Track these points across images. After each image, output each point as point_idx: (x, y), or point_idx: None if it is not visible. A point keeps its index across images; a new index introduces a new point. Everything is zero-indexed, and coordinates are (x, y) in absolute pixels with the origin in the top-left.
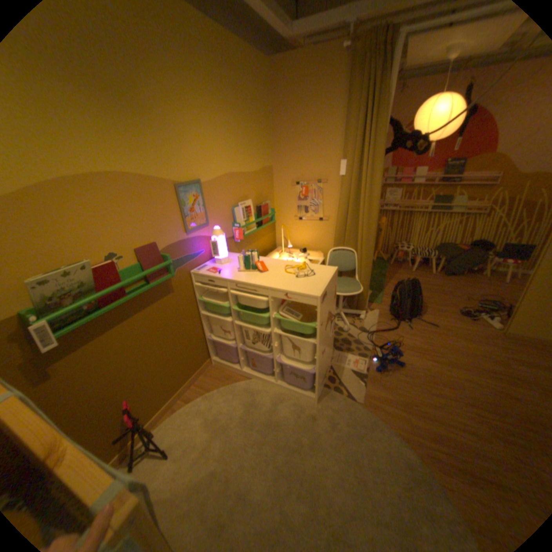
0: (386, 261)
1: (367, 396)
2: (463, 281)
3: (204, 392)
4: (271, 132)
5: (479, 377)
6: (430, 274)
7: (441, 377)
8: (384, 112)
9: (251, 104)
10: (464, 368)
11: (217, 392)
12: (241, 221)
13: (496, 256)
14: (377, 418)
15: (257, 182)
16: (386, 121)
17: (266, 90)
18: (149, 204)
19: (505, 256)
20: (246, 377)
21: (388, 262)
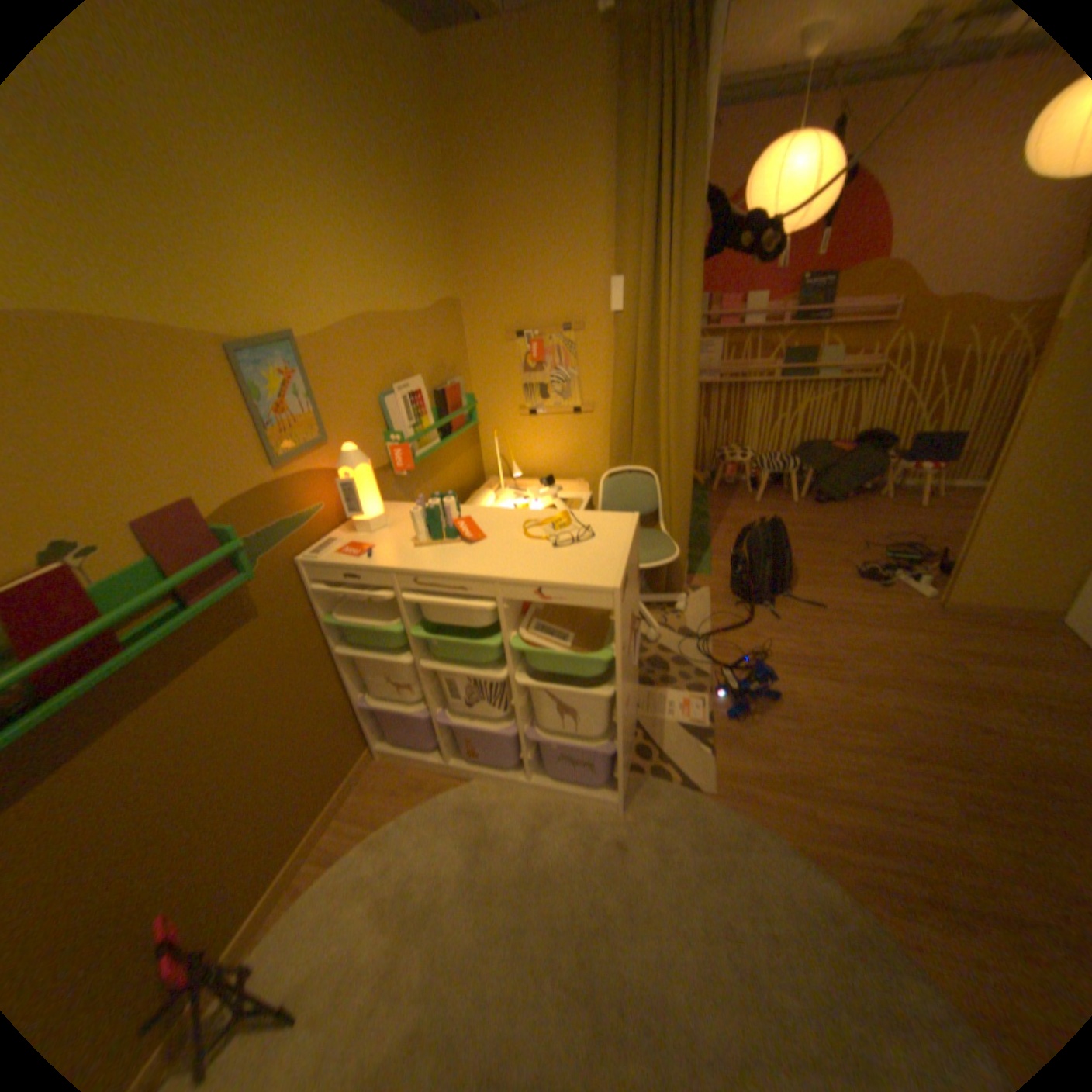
0: (703, 486)
1: (721, 777)
2: (849, 512)
3: (365, 832)
4: (450, 221)
5: (918, 700)
6: (788, 503)
7: (852, 710)
8: (699, 166)
9: (398, 149)
10: (888, 685)
11: (397, 827)
12: (403, 427)
13: (901, 459)
14: (749, 821)
15: (430, 336)
16: (703, 186)
17: (429, 119)
18: (157, 399)
19: (917, 457)
20: (459, 779)
21: (707, 489)
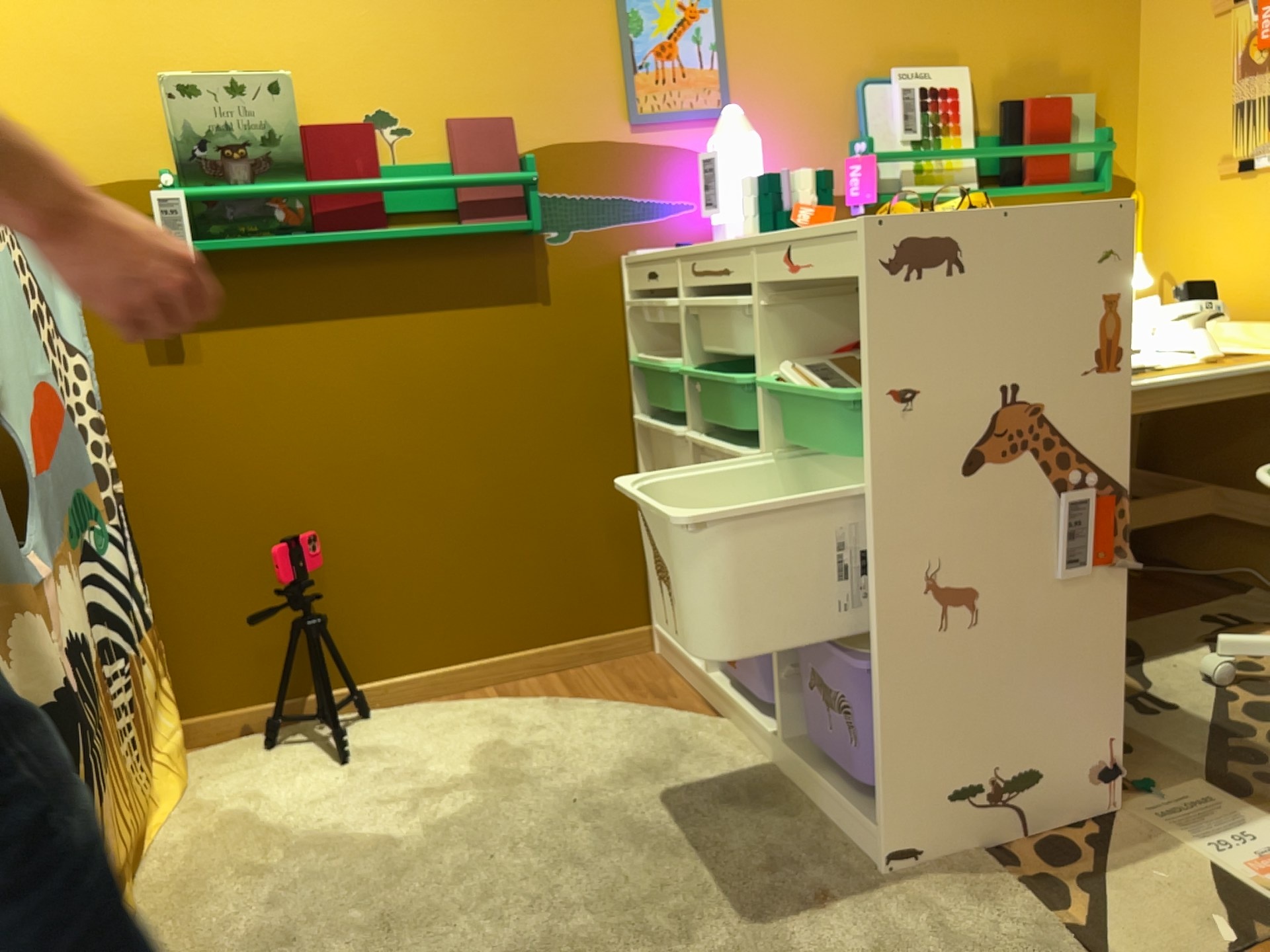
0: None
1: None
2: None
3: (569, 697)
4: None
5: None
6: None
7: None
8: None
9: None
10: None
11: (596, 706)
12: (892, 138)
13: None
14: None
15: (1024, 7)
16: None
17: None
18: (518, 3)
19: None
20: (717, 712)
21: None
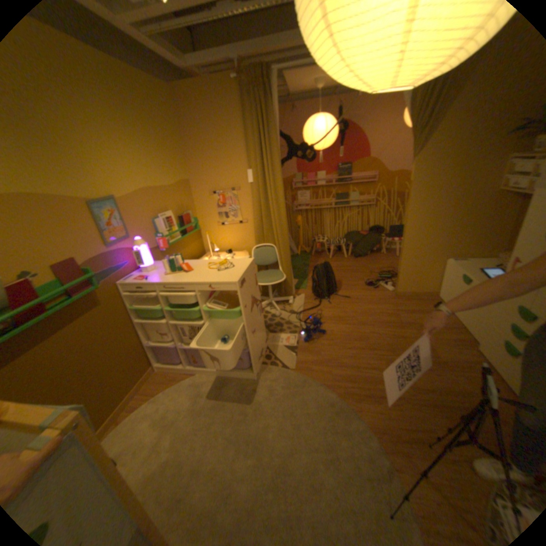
0: (308, 253)
1: (298, 363)
2: (367, 260)
3: (150, 397)
4: (183, 149)
5: (379, 328)
6: (343, 258)
7: (353, 334)
8: (273, 129)
9: (158, 125)
10: (368, 324)
11: (163, 394)
12: (164, 231)
13: (386, 237)
14: (306, 377)
15: (176, 194)
16: (277, 136)
17: (171, 112)
18: (62, 221)
19: (392, 236)
20: (191, 374)
21: (310, 254)
